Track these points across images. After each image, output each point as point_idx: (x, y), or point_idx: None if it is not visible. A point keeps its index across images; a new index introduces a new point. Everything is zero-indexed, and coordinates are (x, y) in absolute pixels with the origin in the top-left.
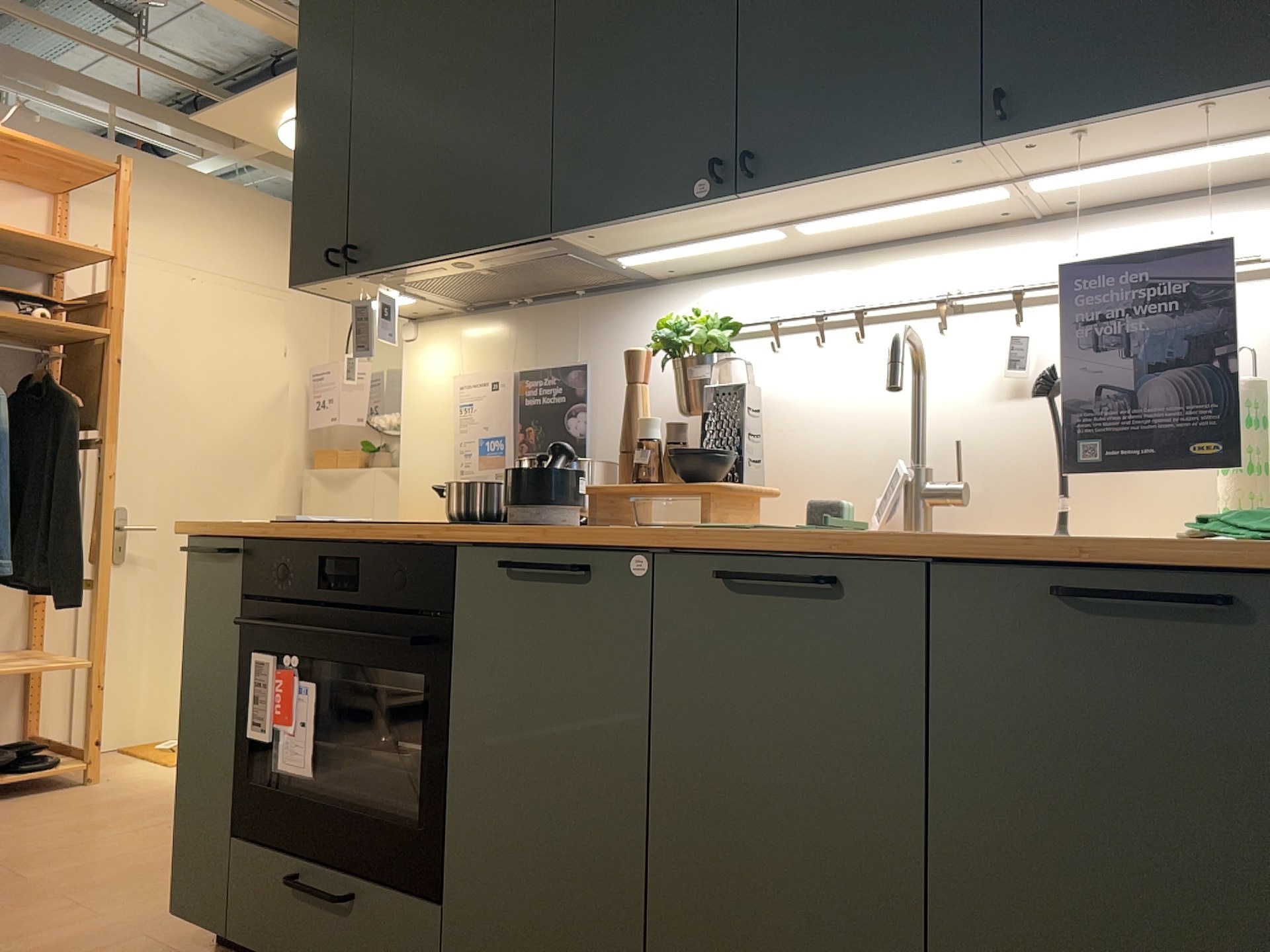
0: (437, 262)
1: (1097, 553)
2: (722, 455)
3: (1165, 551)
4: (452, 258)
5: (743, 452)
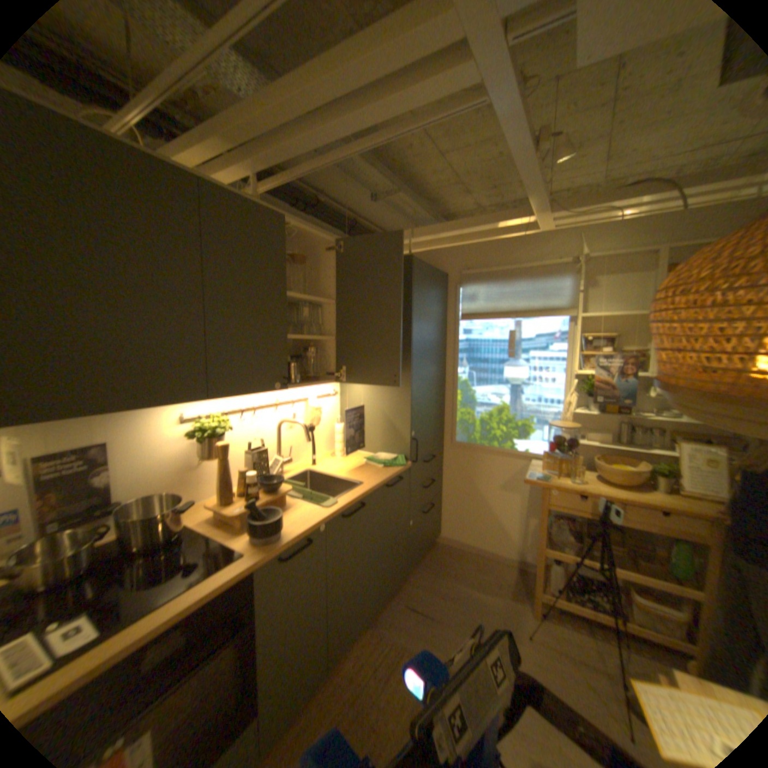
0: (92, 414)
1: (390, 477)
2: (276, 477)
3: (391, 472)
4: (113, 411)
5: (262, 472)
